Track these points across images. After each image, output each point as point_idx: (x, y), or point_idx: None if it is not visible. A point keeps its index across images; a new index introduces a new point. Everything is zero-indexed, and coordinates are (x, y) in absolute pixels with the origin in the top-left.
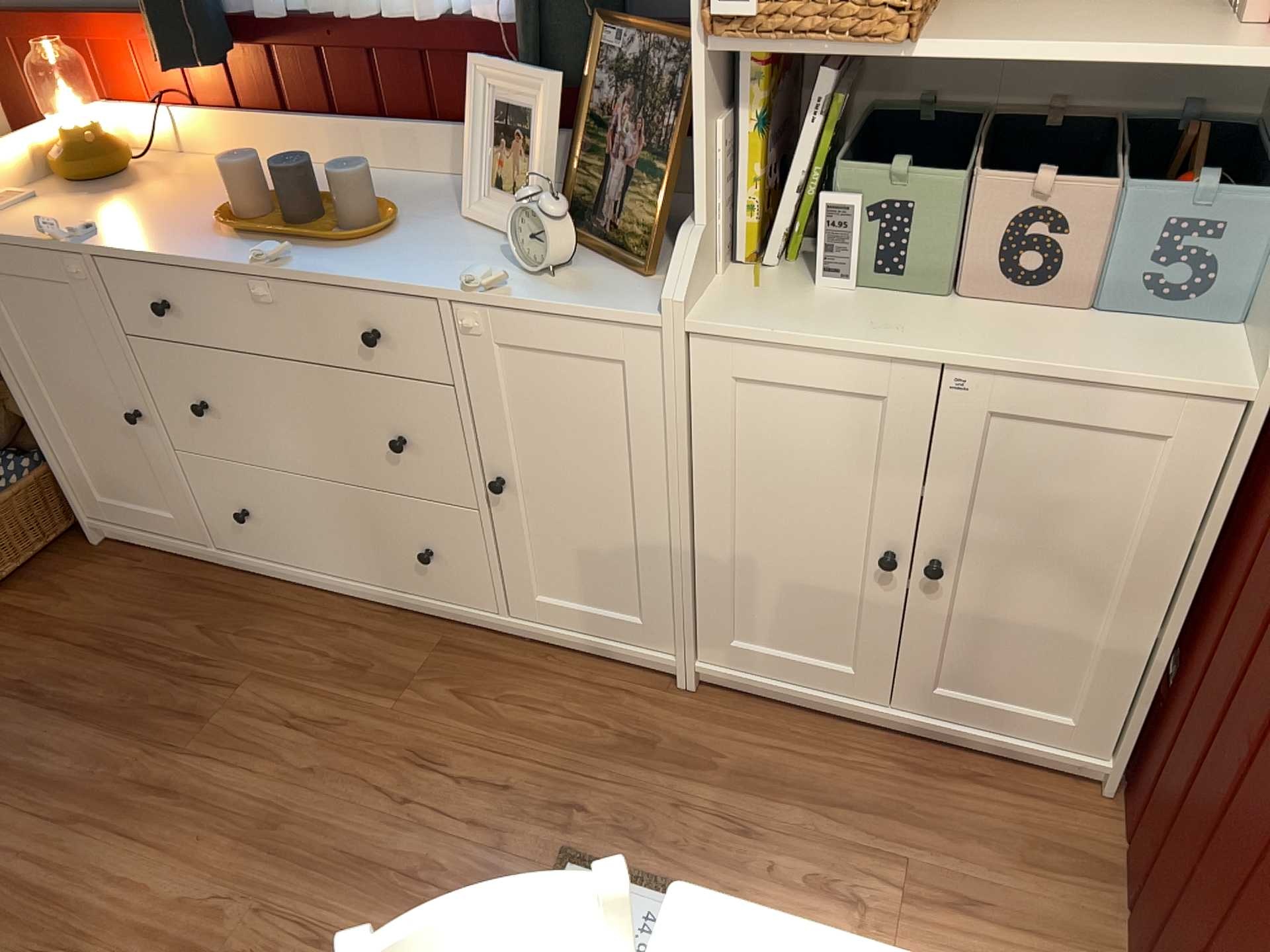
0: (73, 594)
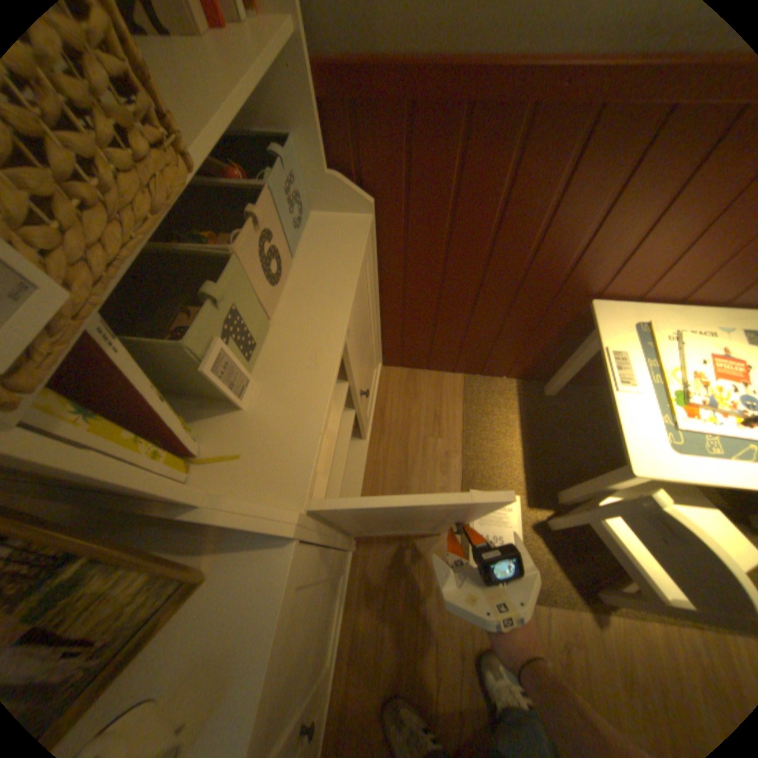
0: None
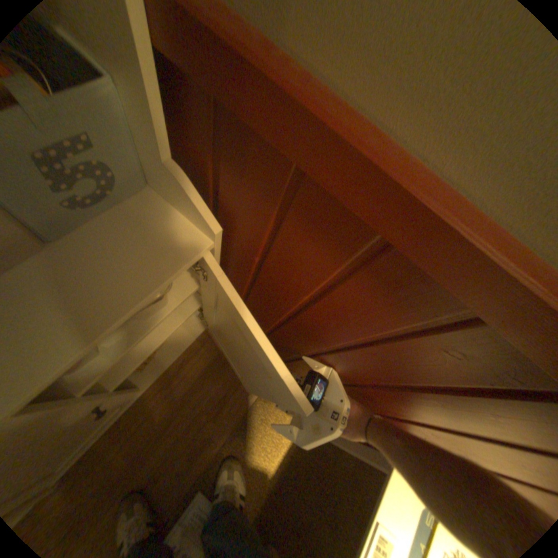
0: None
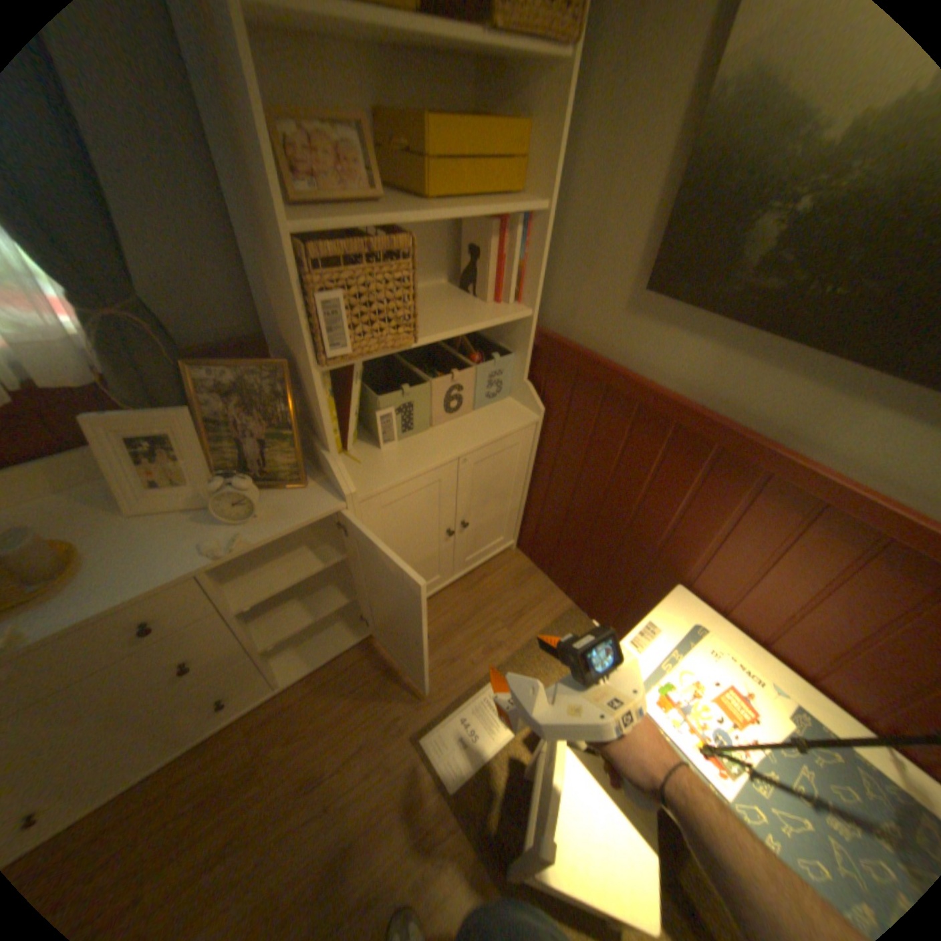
0: None
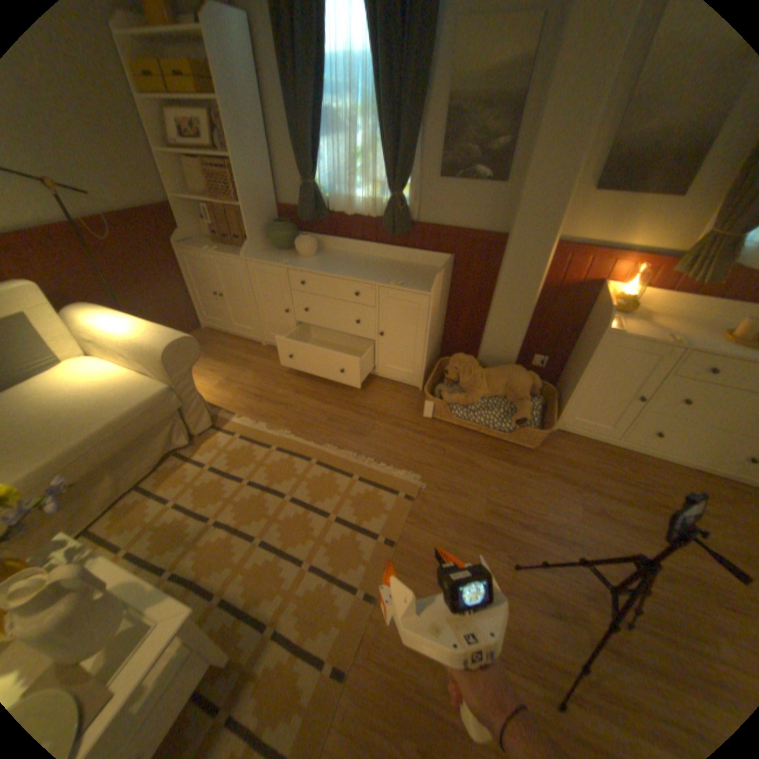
0: (564, 452)
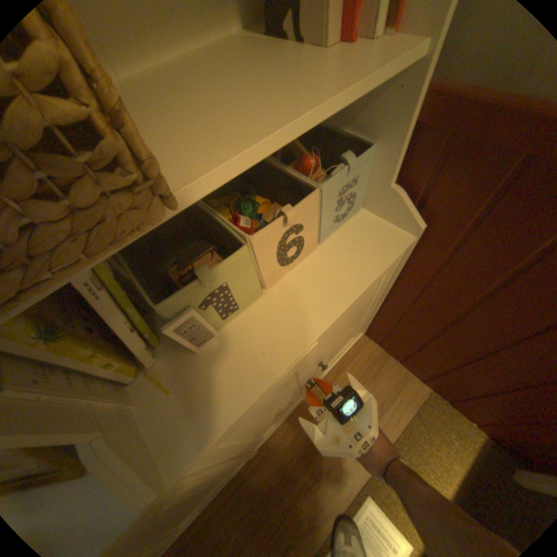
0: None
